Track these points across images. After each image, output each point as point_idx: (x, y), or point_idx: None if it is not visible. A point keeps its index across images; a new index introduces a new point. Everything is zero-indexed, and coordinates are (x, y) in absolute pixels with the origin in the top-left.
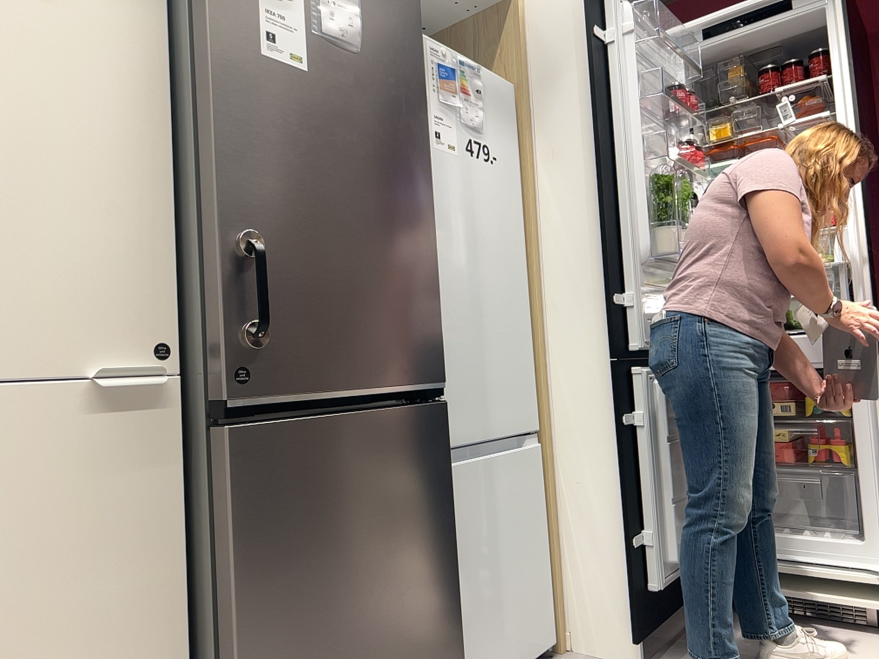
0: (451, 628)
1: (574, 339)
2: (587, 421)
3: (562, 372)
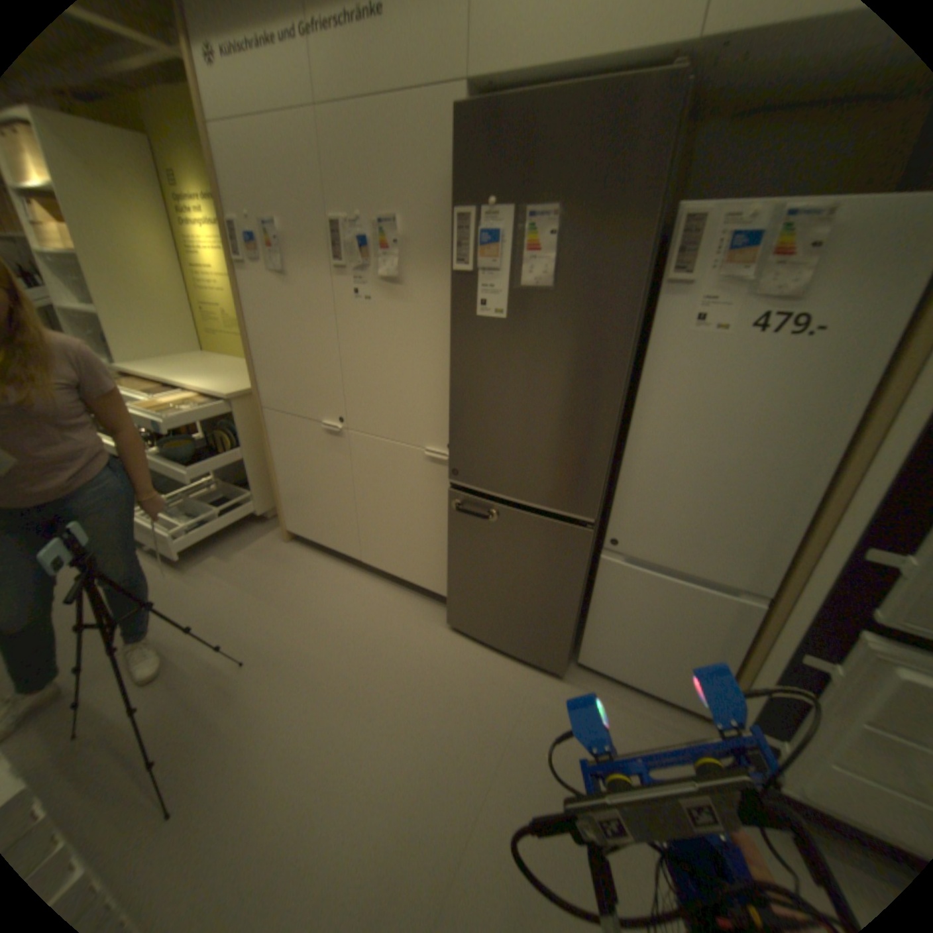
0: (565, 629)
1: (842, 555)
2: (806, 628)
3: (821, 573)
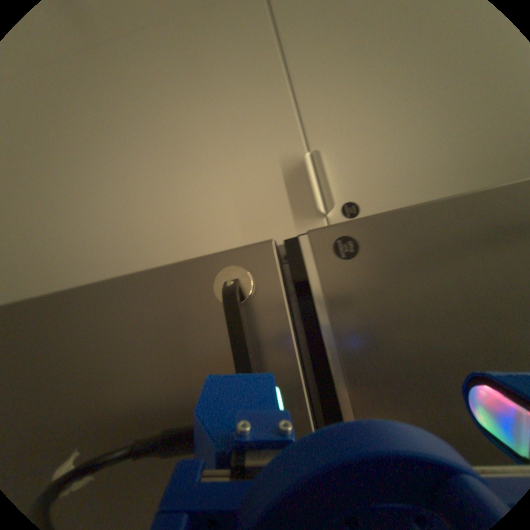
0: None
1: None
2: None
3: None
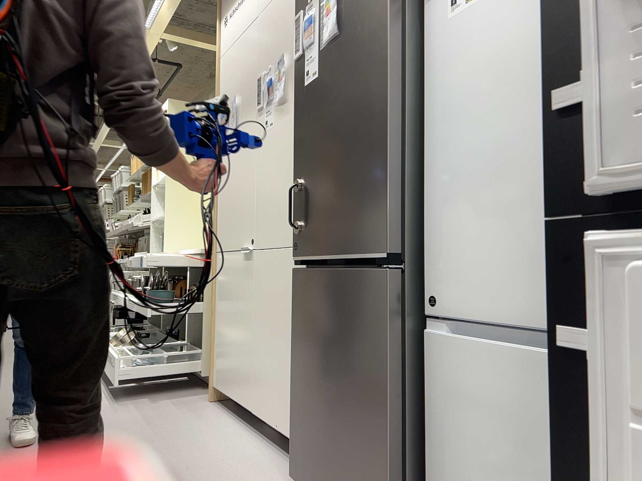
0: (386, 459)
1: None
2: None
3: None
